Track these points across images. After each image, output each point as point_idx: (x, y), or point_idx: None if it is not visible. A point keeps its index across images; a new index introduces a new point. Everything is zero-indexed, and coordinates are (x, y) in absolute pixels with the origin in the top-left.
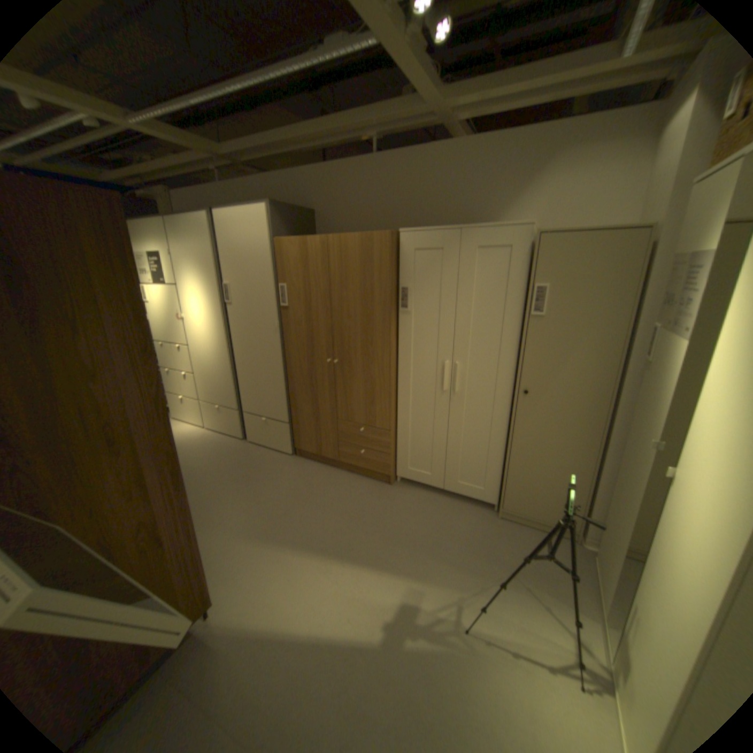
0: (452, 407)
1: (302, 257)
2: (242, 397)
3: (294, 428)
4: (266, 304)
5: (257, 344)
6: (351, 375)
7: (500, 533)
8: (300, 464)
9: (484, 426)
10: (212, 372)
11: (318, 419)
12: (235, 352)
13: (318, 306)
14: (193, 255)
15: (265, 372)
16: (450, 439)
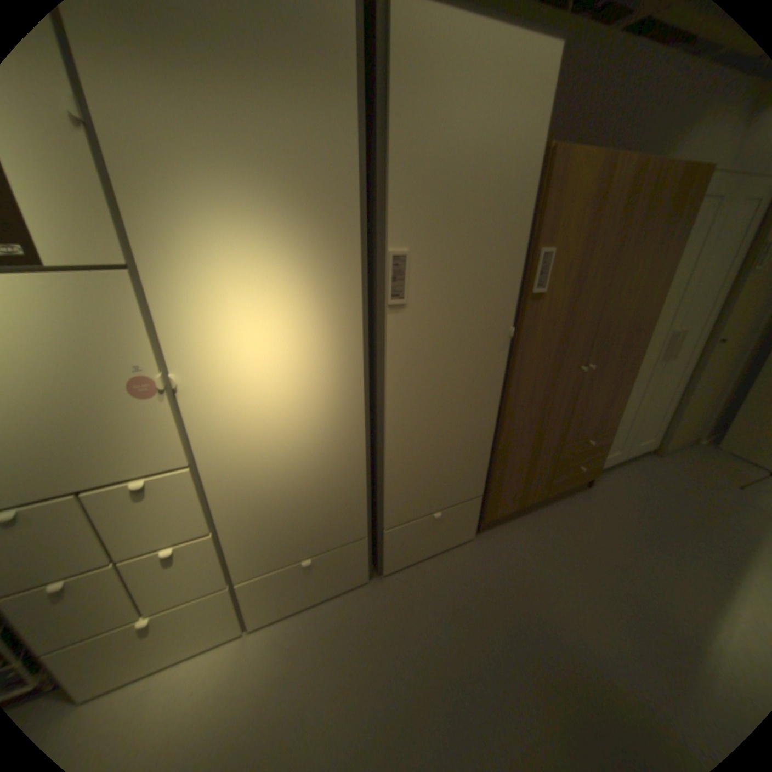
0: (663, 376)
1: (599, 192)
2: (387, 505)
3: (490, 498)
4: (498, 293)
5: (453, 383)
6: (600, 379)
7: (684, 468)
8: (500, 541)
9: (675, 384)
10: (296, 495)
11: (534, 463)
12: (388, 419)
13: (594, 285)
14: (258, 144)
15: (458, 432)
16: (649, 410)
